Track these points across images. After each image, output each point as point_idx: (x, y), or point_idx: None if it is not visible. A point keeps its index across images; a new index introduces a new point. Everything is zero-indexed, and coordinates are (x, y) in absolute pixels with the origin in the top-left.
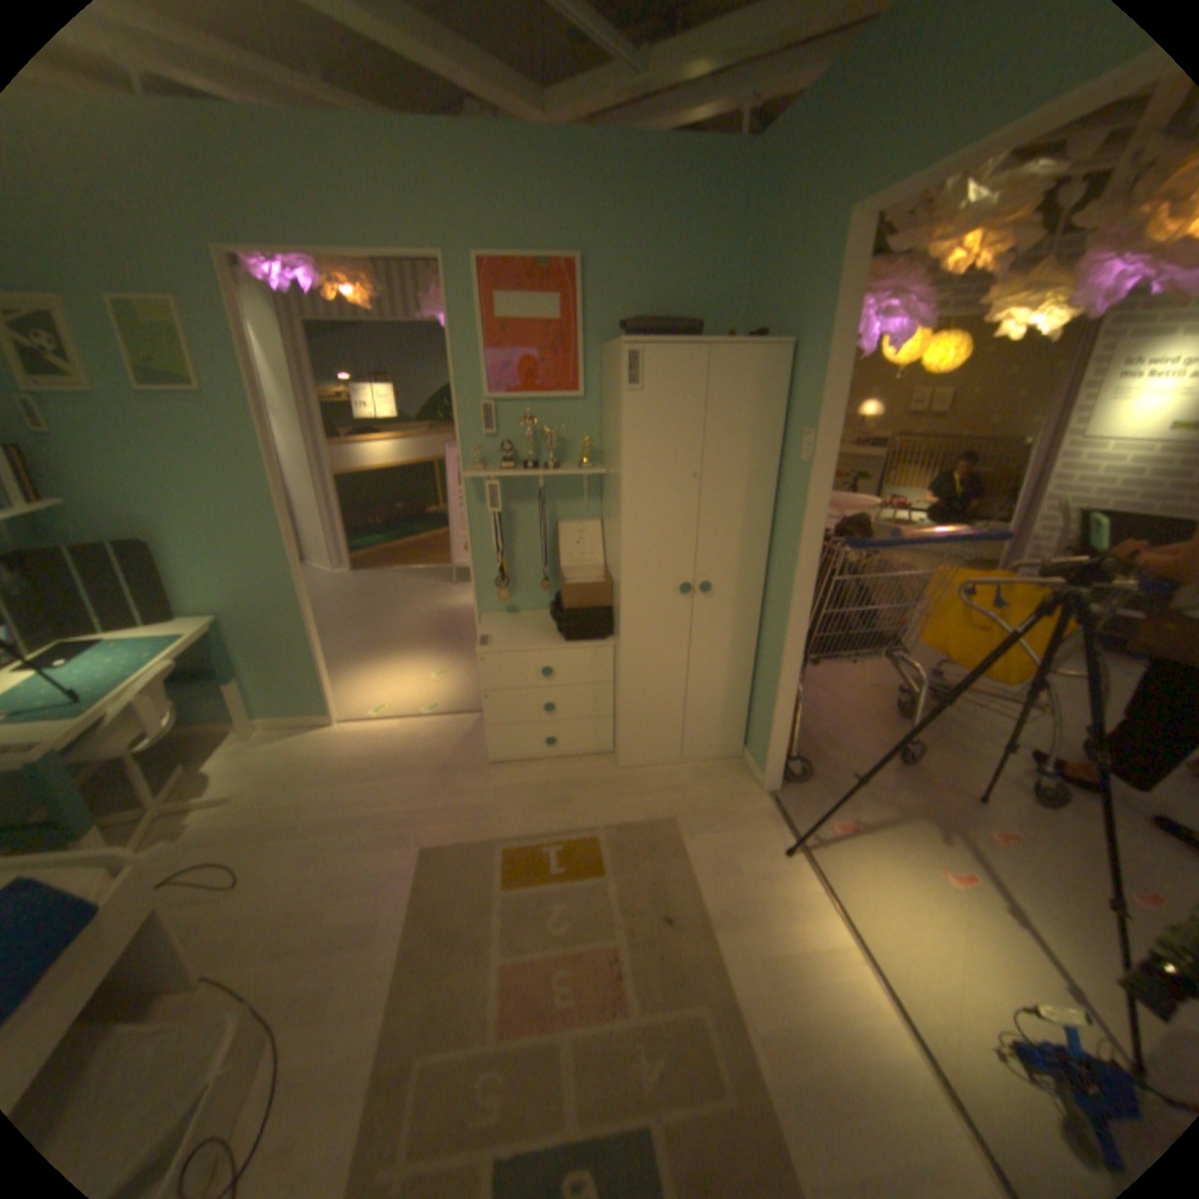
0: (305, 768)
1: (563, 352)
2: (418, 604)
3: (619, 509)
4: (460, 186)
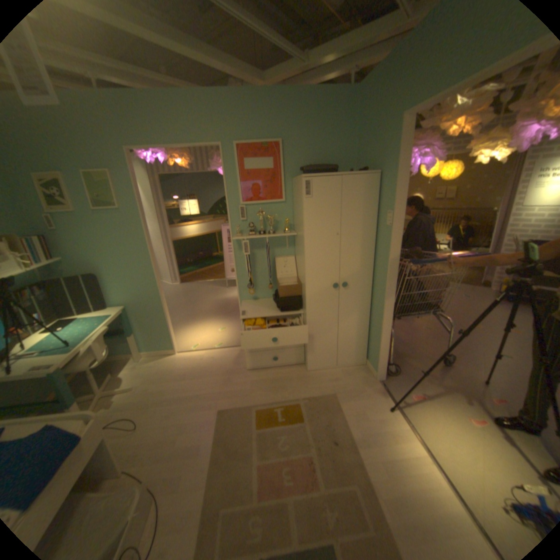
0: (164, 373)
1: (275, 182)
2: (211, 297)
3: (304, 250)
4: (228, 114)
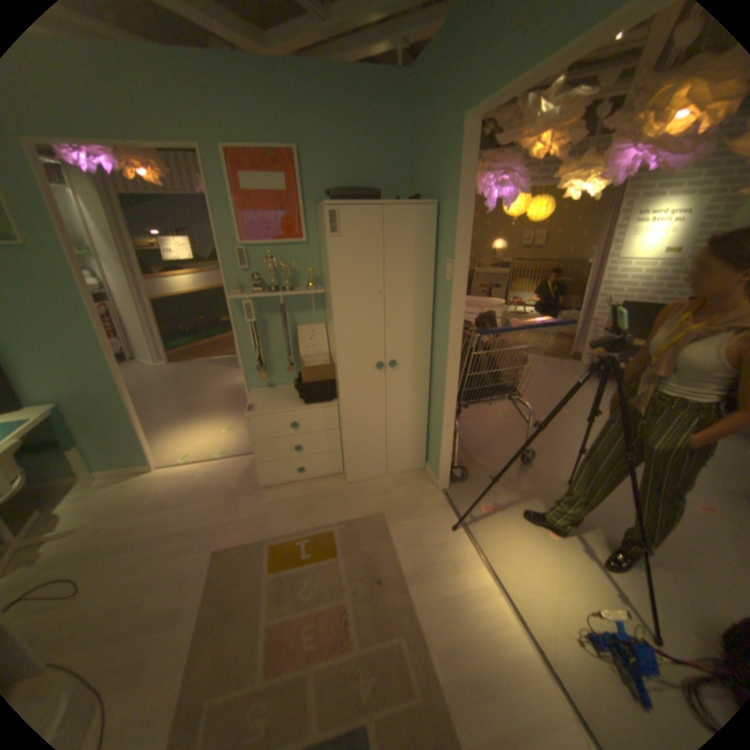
0: (132, 502)
1: (290, 212)
2: (214, 383)
3: (332, 316)
4: (207, 97)
